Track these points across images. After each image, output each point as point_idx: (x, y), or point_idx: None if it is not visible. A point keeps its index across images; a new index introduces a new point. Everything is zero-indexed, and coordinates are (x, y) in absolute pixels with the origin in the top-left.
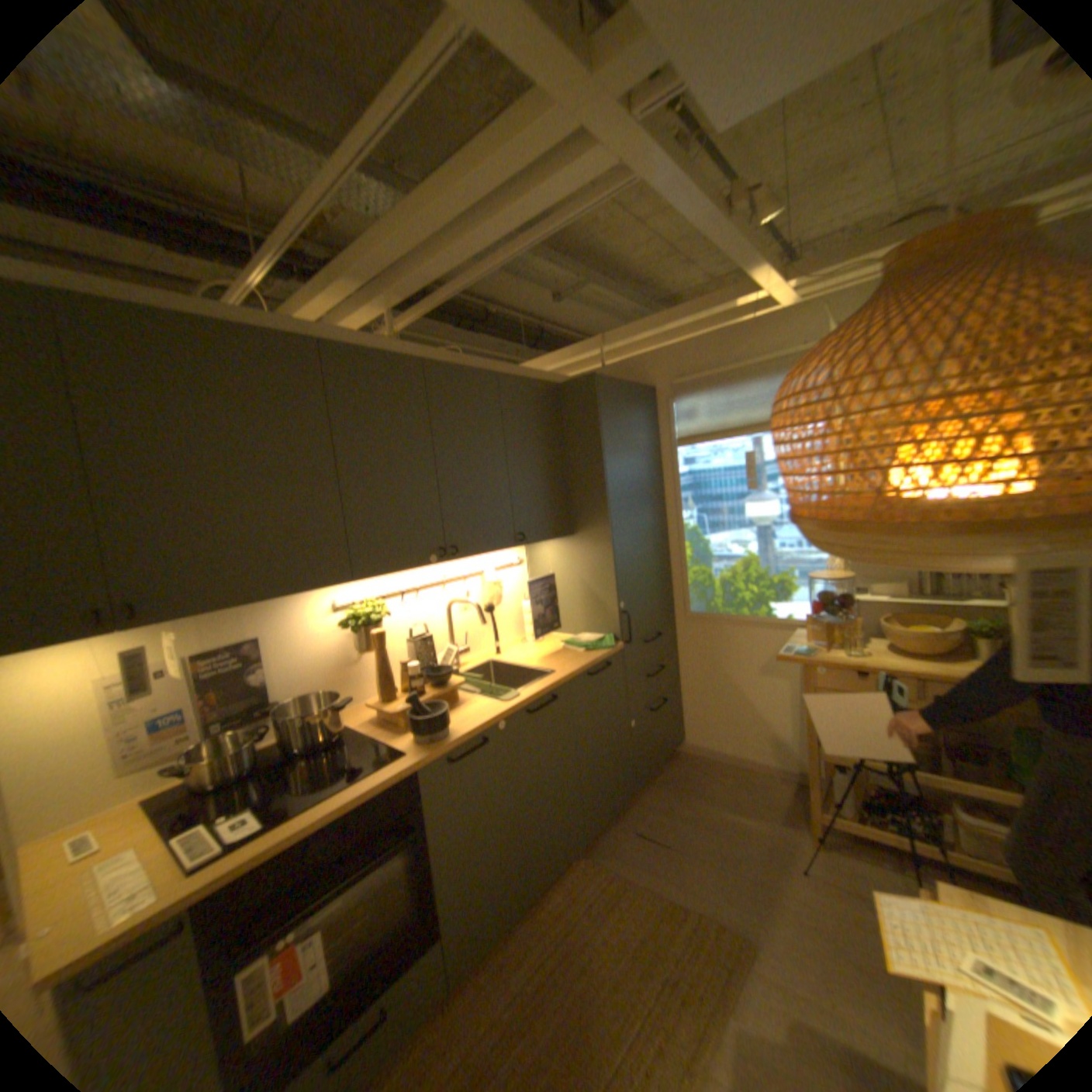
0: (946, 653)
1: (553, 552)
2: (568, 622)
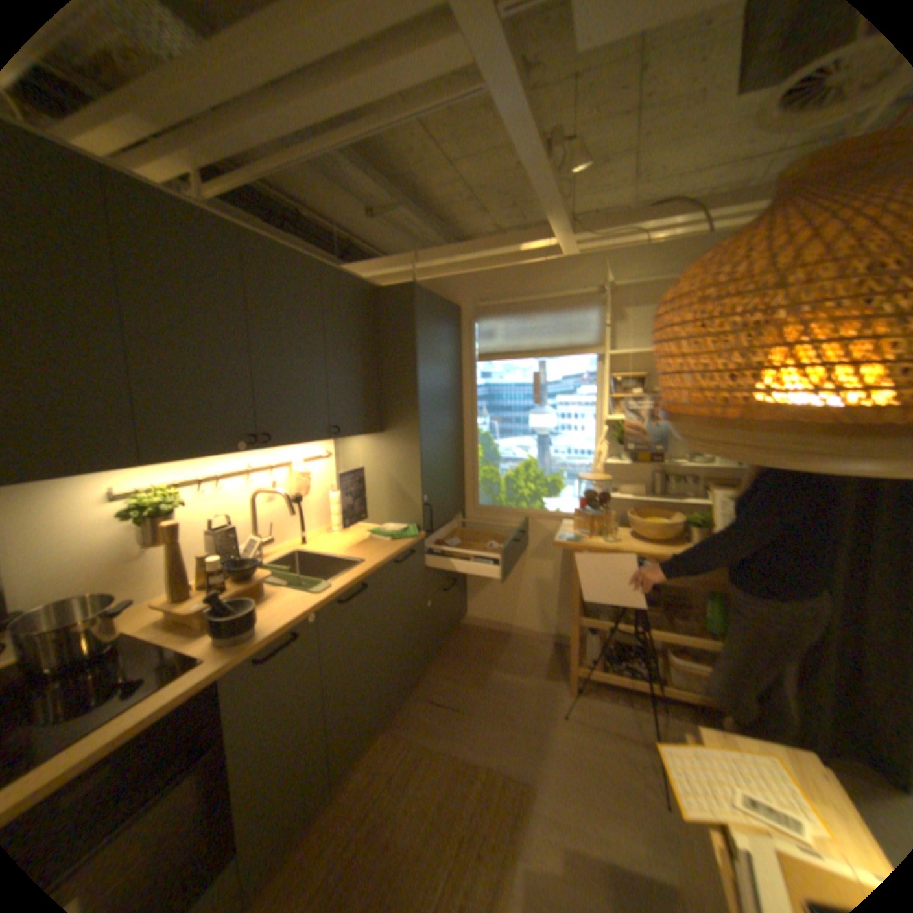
0: (672, 539)
1: (363, 448)
2: (373, 514)
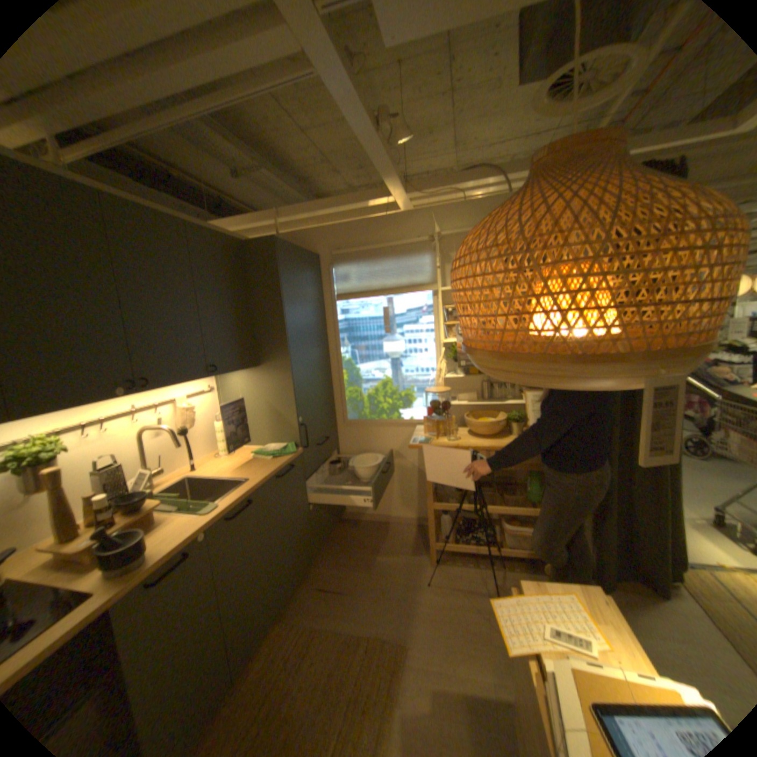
0: (497, 433)
1: (241, 380)
2: (255, 436)
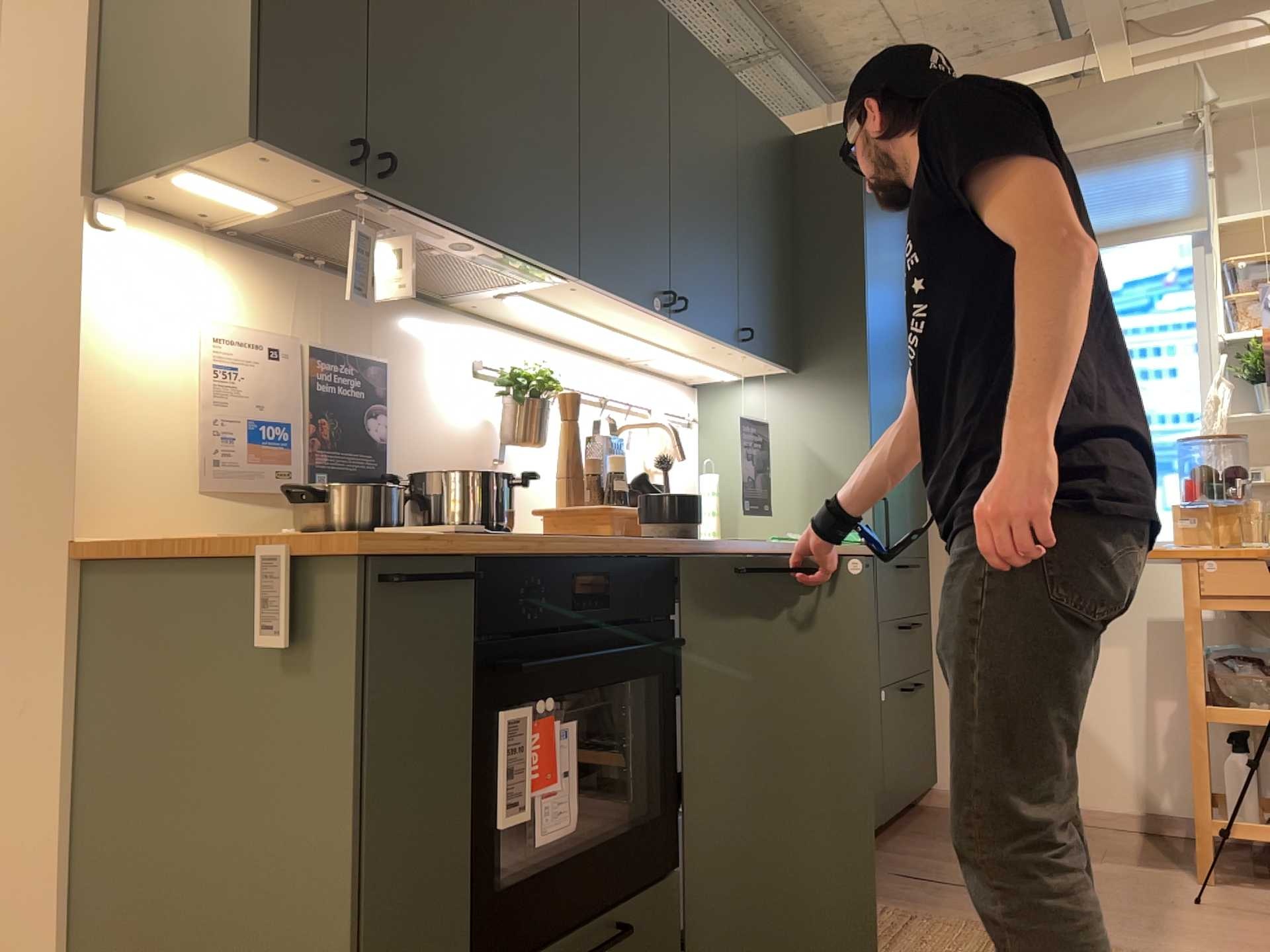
0: None
1: (757, 403)
2: (774, 522)
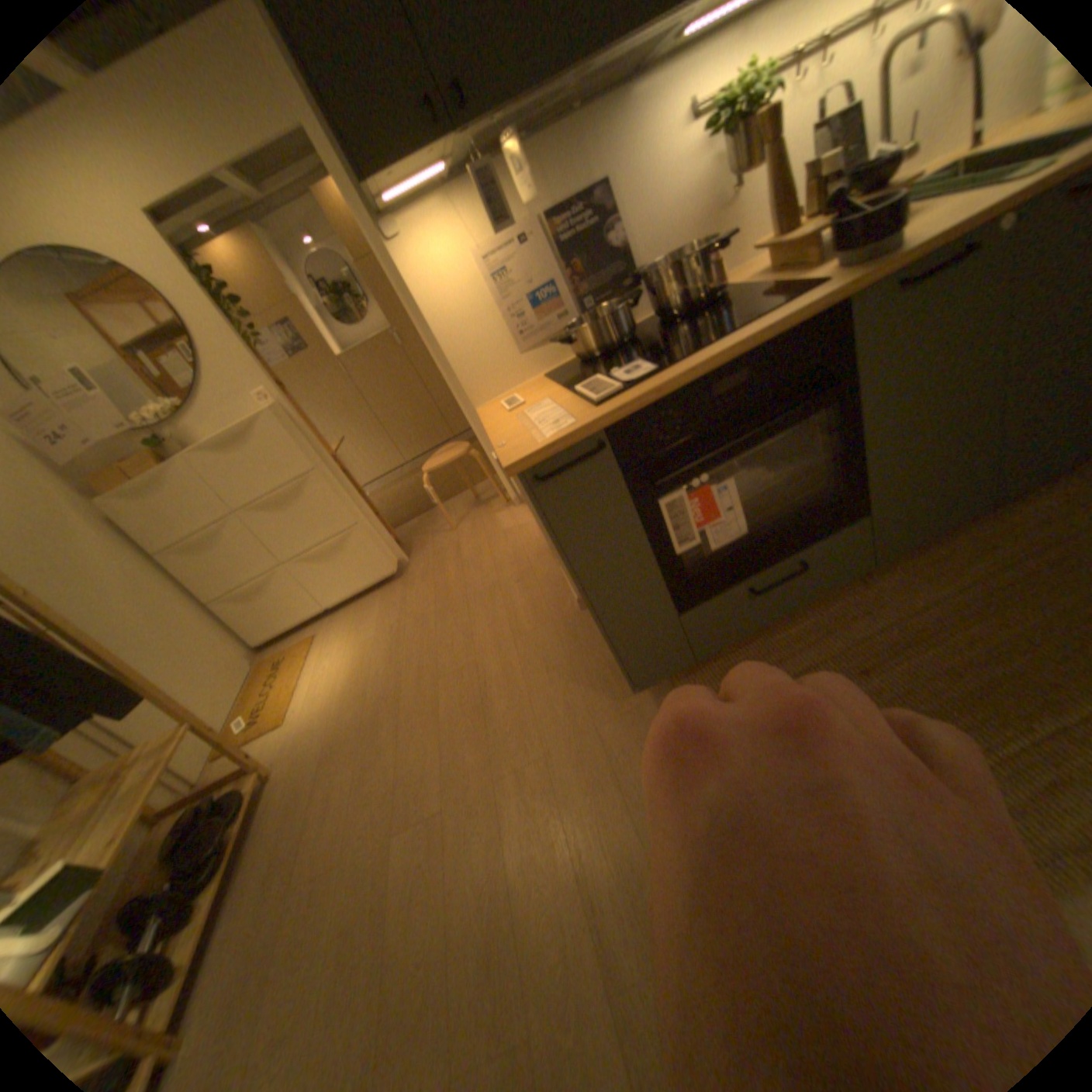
0: None
1: None
2: None
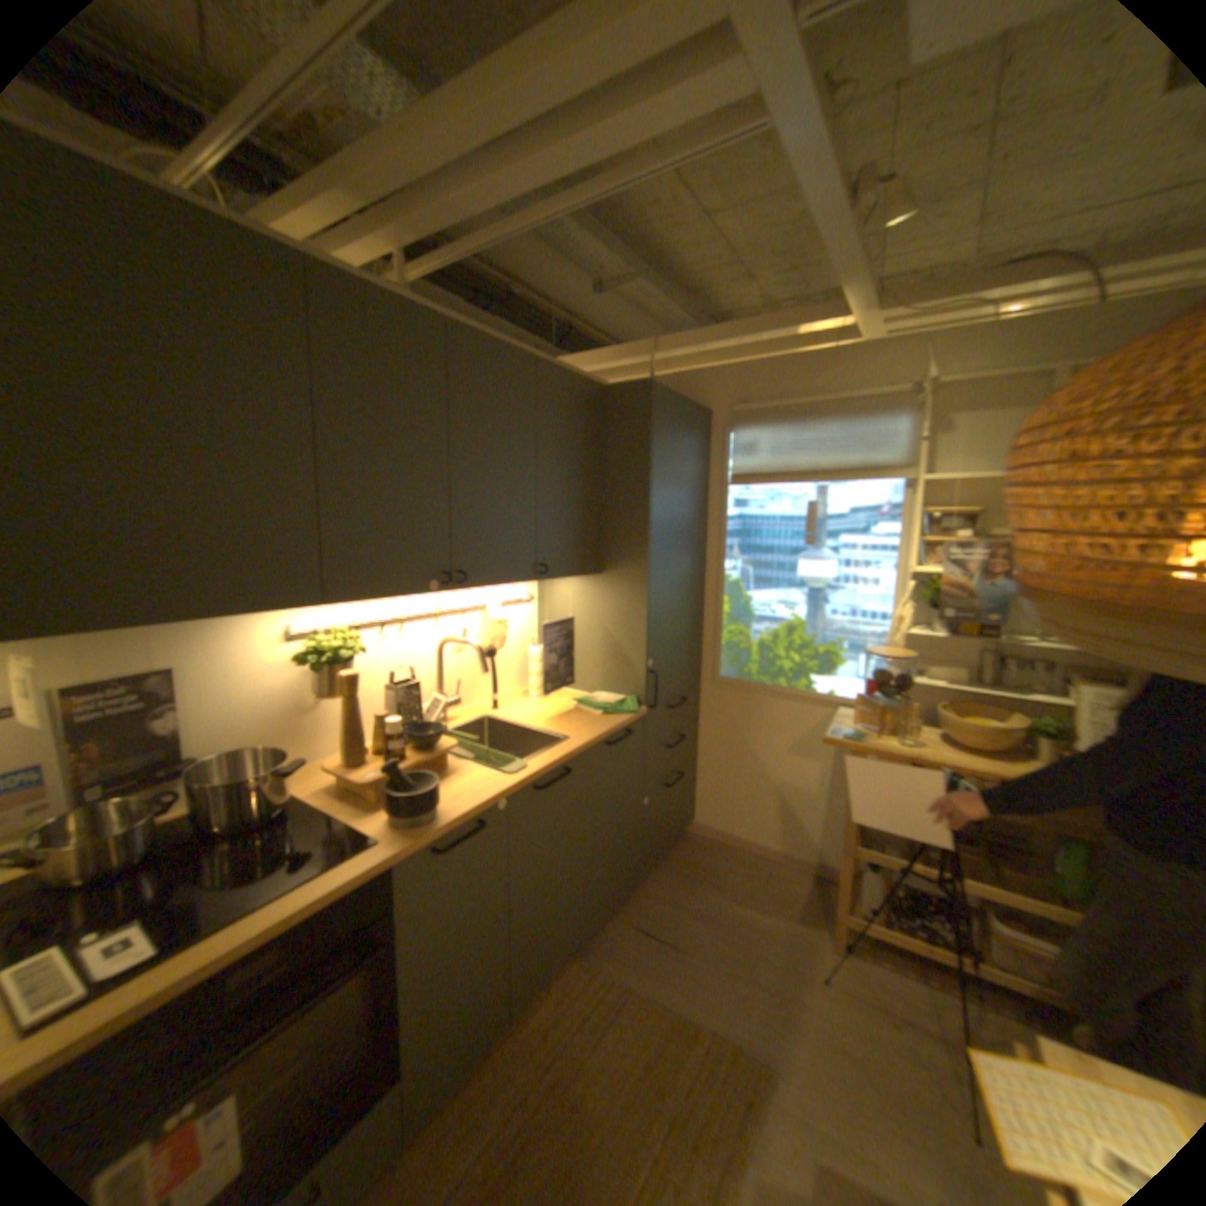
0: (1006, 752)
1: (573, 592)
2: (582, 677)
